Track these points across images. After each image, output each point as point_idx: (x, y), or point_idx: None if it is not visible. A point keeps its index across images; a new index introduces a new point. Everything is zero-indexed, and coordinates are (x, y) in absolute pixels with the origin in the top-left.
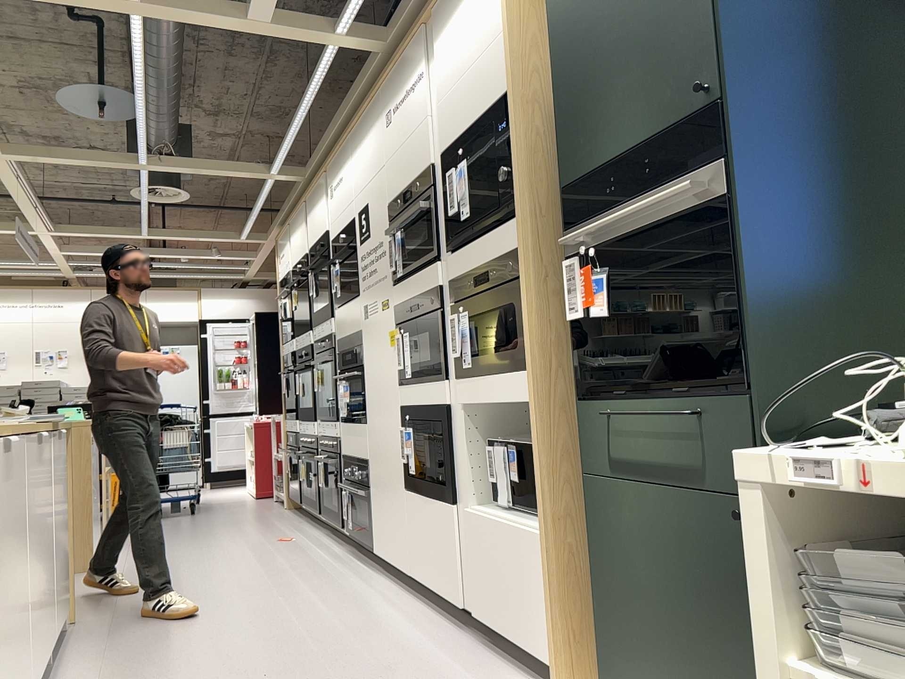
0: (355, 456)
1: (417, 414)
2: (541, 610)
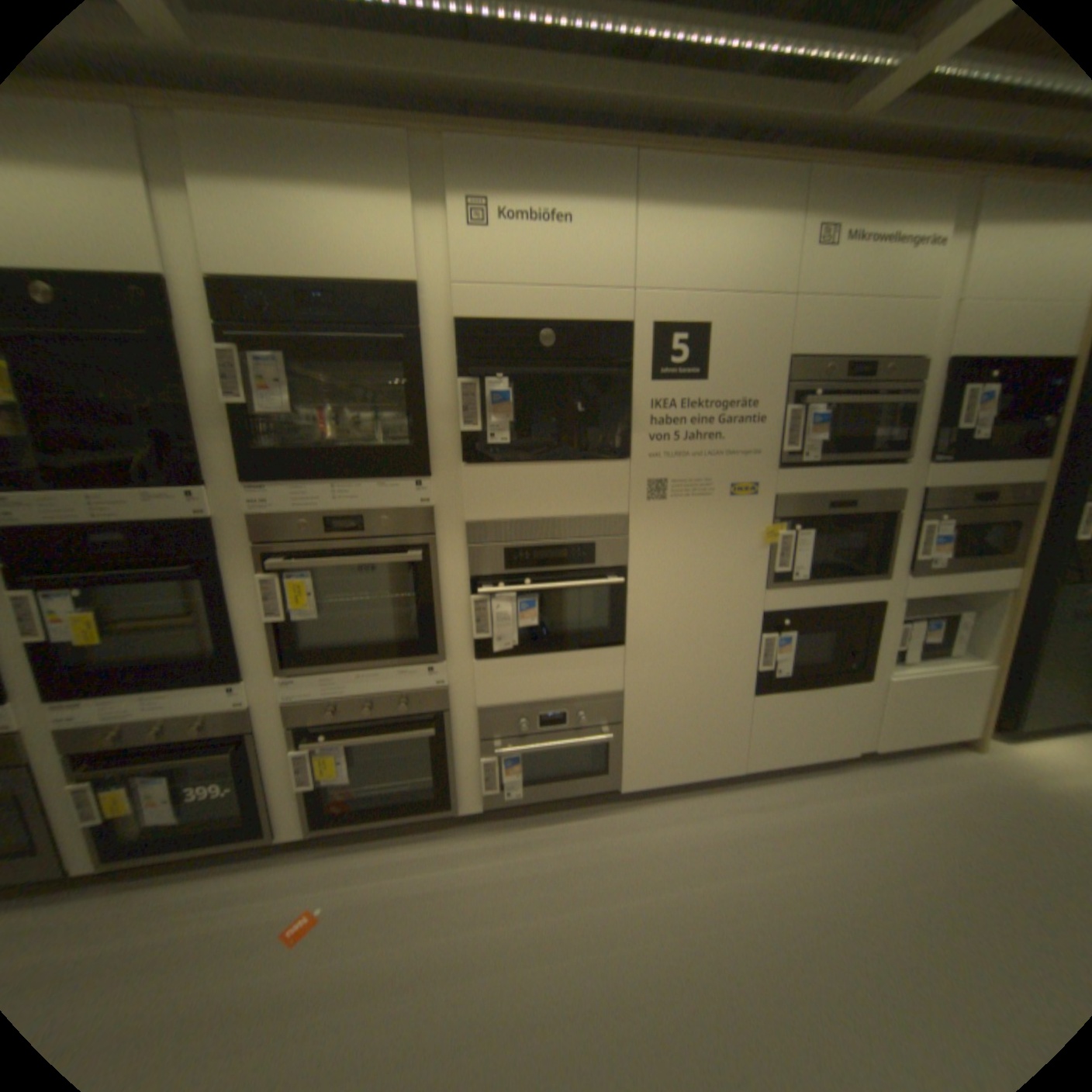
0: (557, 697)
1: (815, 616)
2: (975, 713)
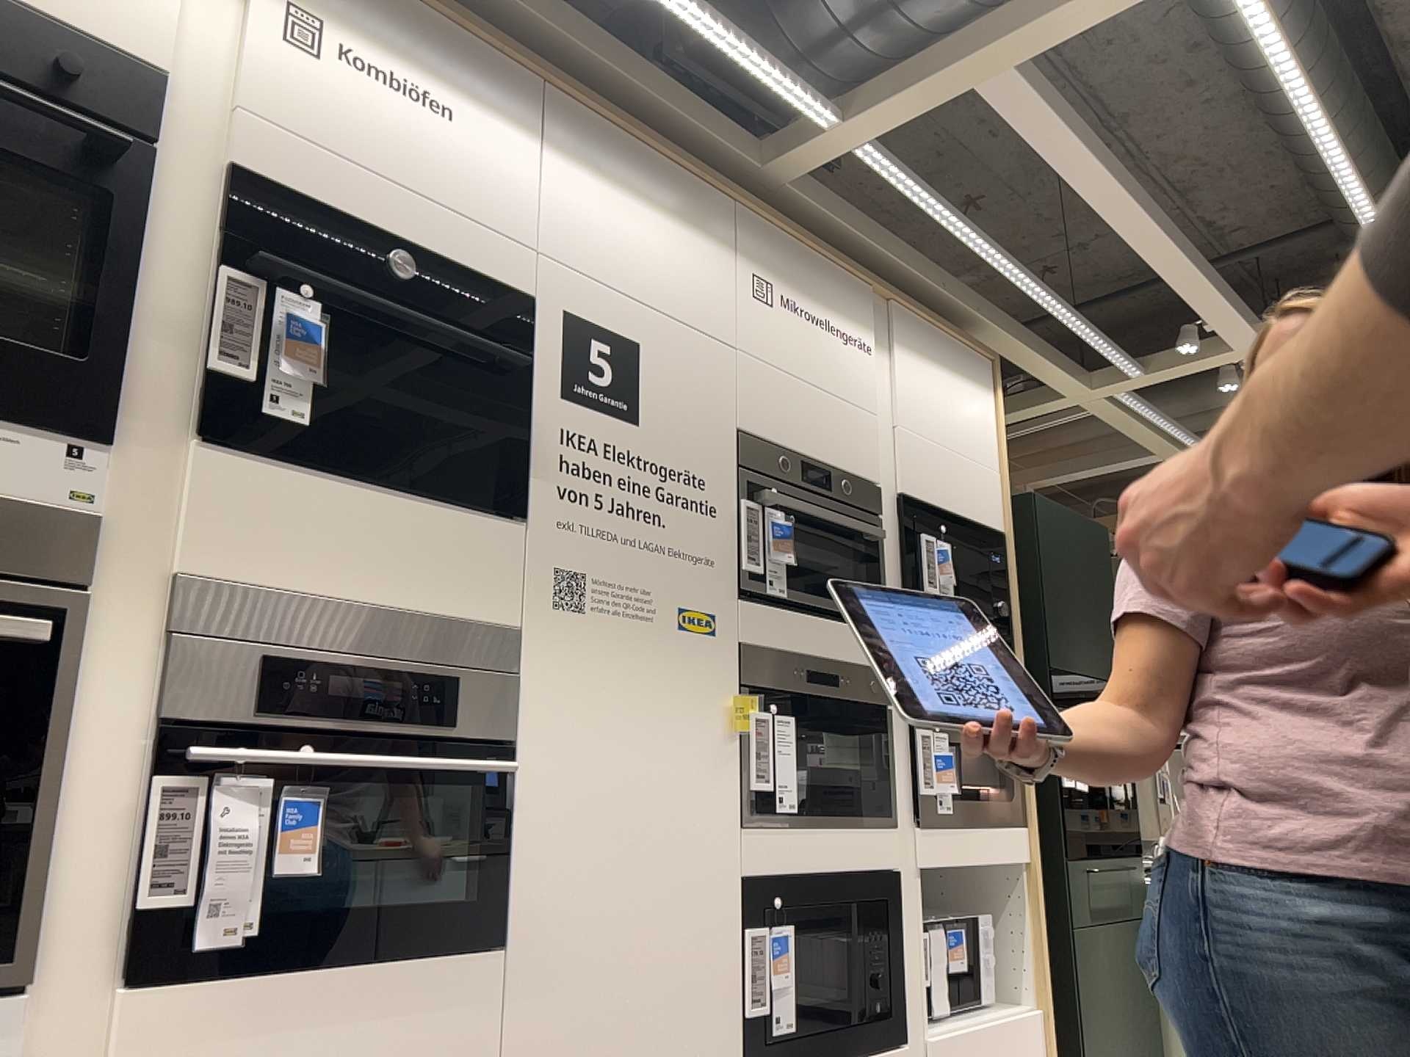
0: None
1: (815, 890)
2: None
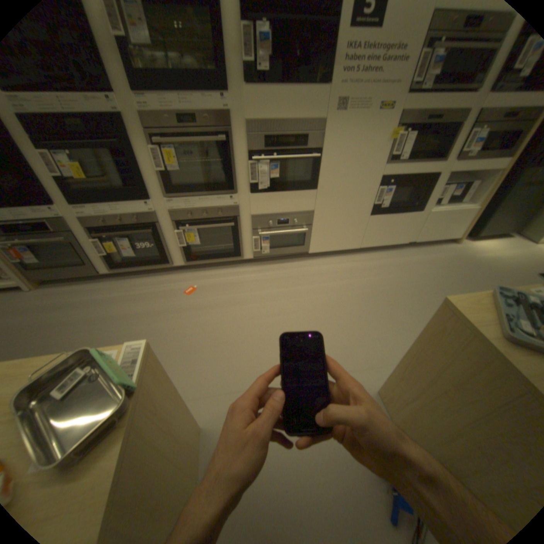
0: (285, 212)
1: (405, 178)
2: (462, 227)
